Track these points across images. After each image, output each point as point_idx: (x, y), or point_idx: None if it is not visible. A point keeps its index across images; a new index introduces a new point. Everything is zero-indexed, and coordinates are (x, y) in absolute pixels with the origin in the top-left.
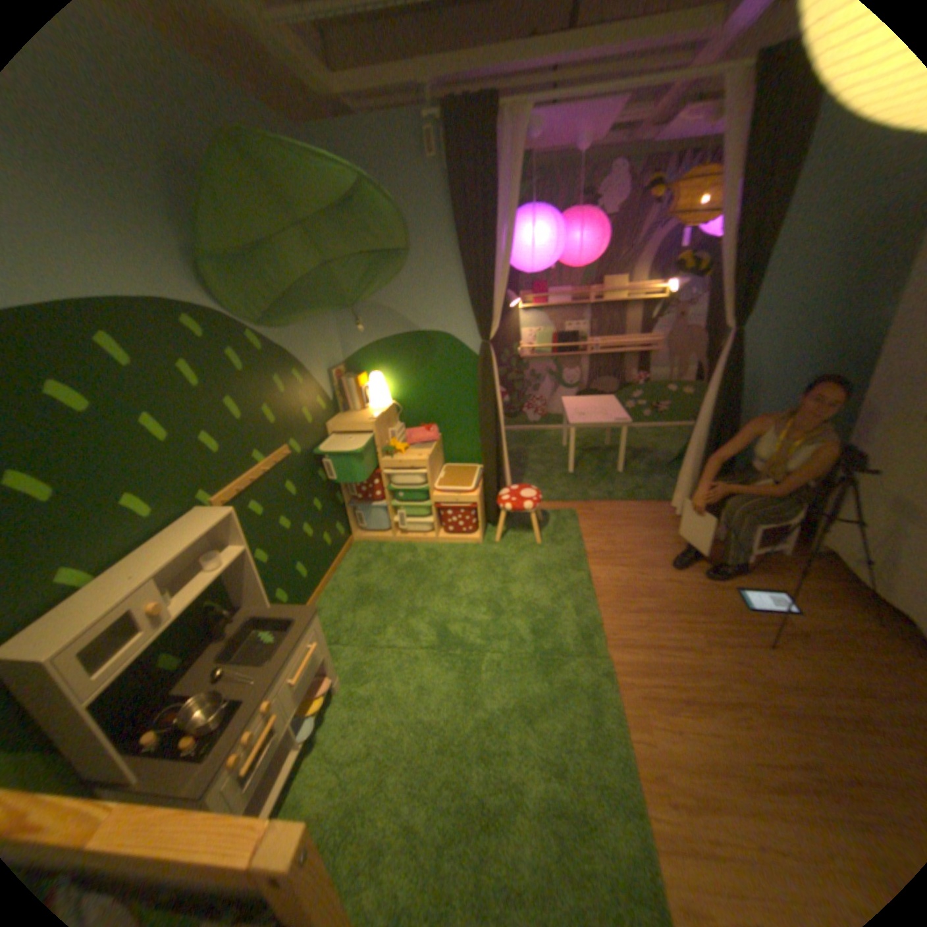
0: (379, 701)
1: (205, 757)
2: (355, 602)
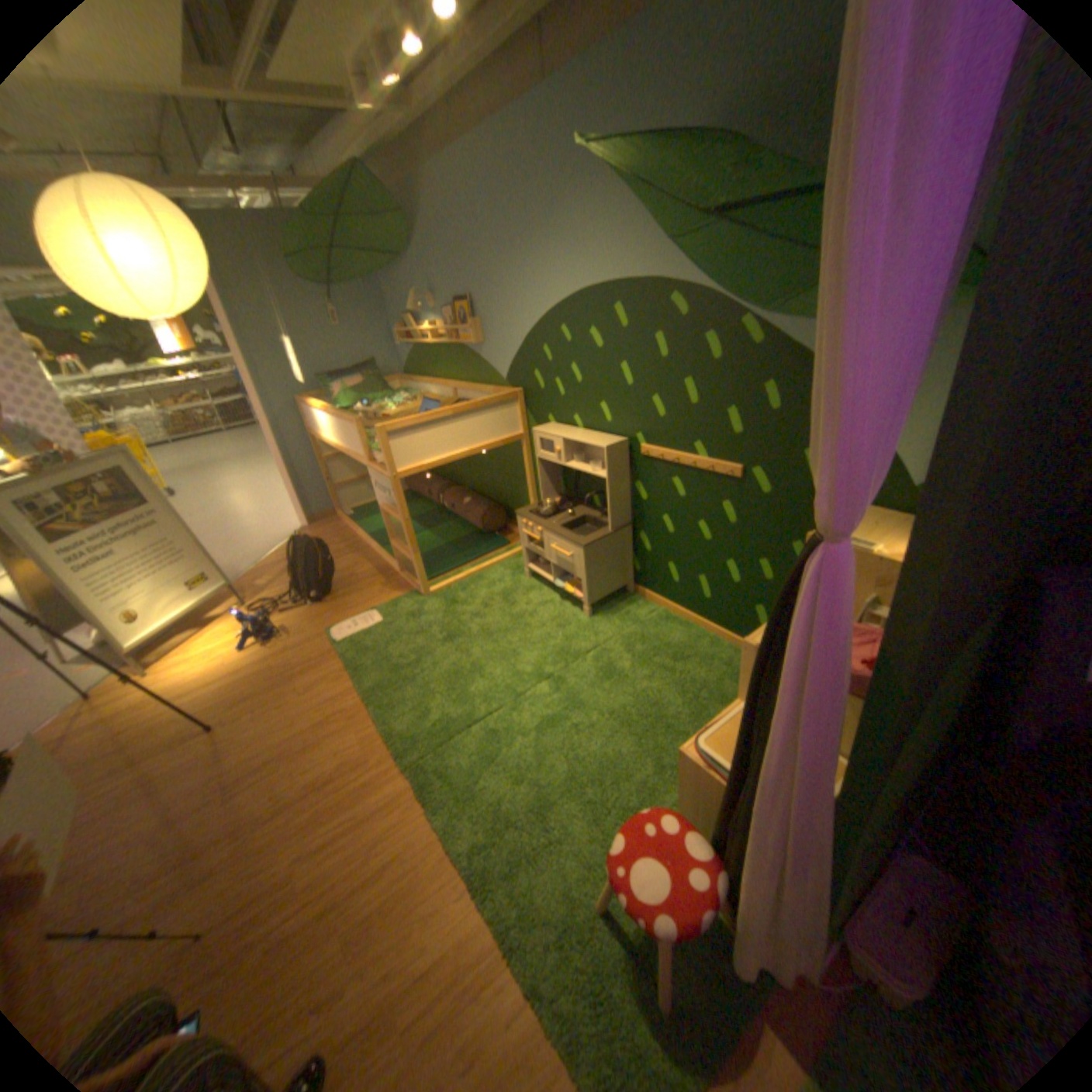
0: (555, 633)
1: (528, 514)
2: (675, 653)
